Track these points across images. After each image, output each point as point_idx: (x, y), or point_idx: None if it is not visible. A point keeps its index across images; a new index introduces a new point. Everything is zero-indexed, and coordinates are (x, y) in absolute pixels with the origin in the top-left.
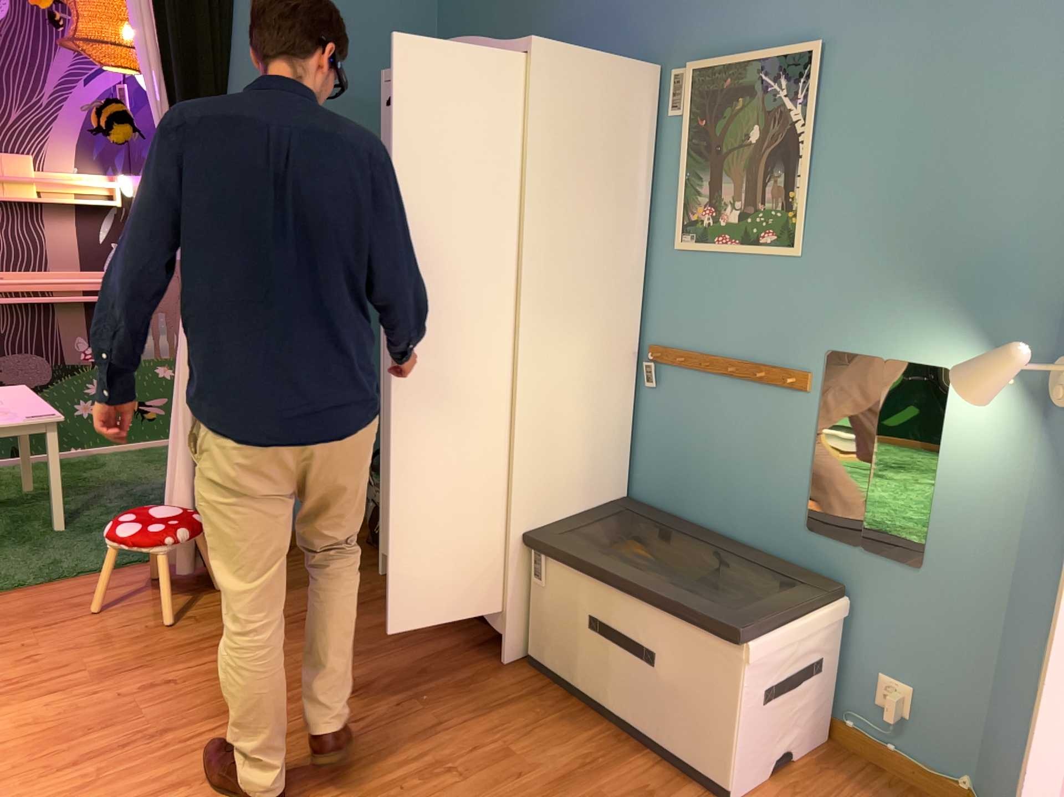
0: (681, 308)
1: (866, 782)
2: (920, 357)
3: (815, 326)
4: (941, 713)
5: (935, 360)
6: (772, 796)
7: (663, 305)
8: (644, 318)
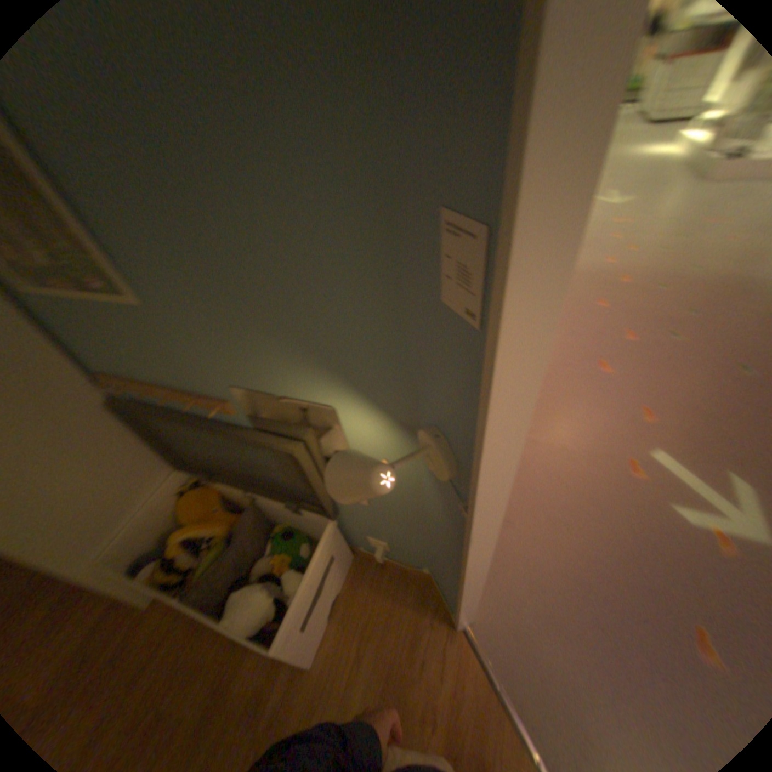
0: (82, 345)
1: (377, 585)
2: (303, 396)
3: (201, 366)
4: (404, 551)
5: (316, 398)
6: (329, 642)
7: (66, 343)
8: (63, 353)
